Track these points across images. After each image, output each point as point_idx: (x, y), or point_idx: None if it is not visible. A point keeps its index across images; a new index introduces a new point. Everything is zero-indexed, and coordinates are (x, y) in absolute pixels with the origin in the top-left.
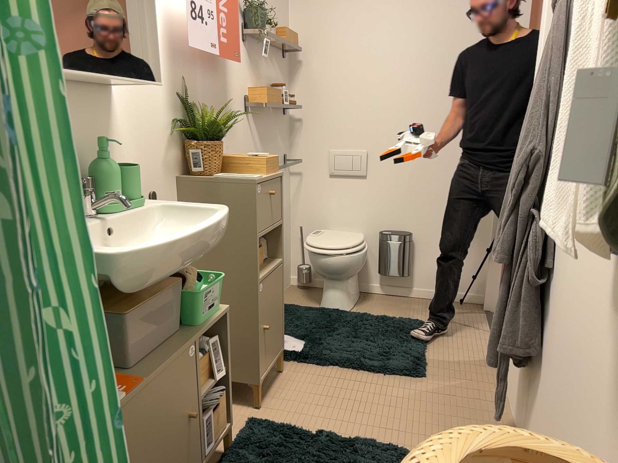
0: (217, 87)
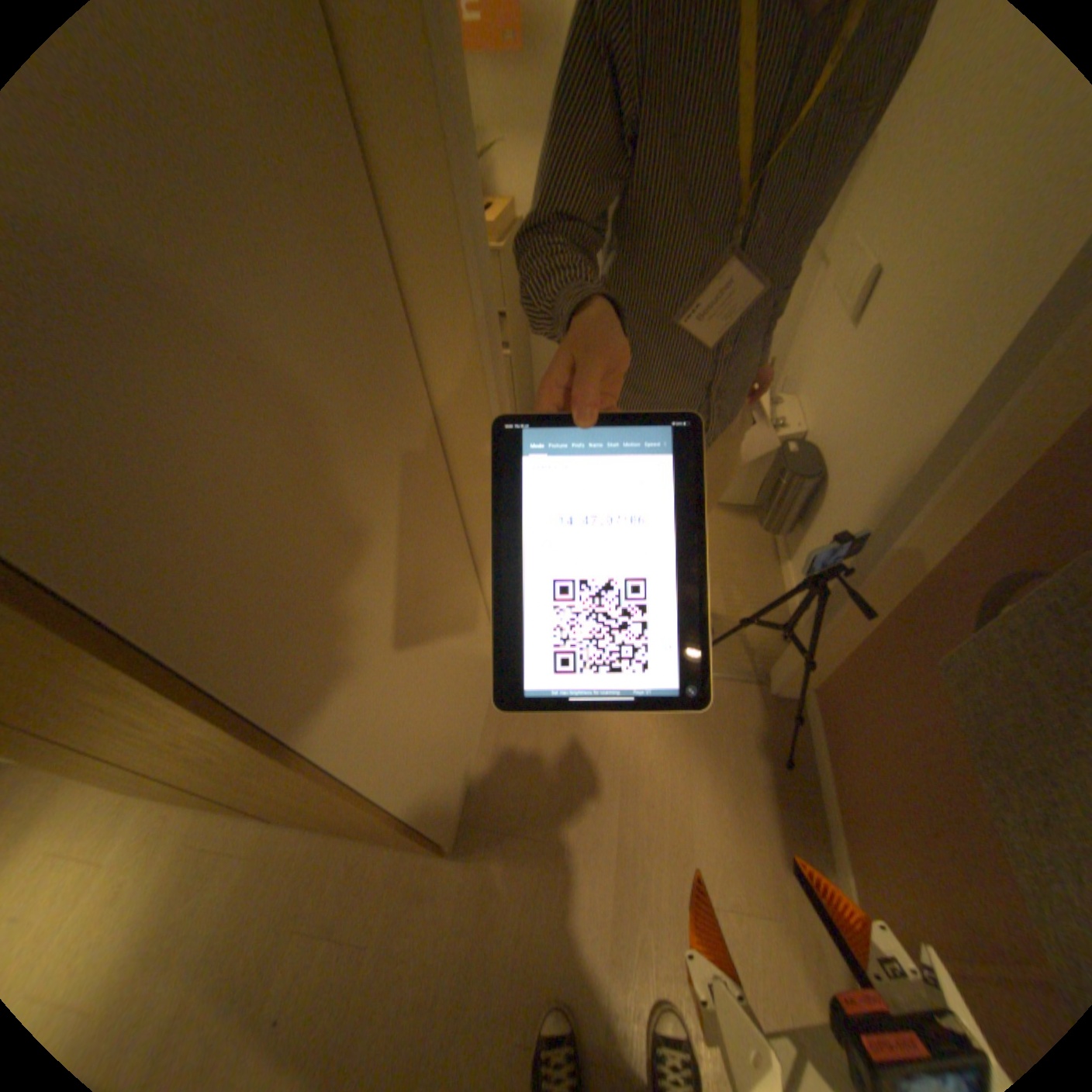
0: (525, 85)
